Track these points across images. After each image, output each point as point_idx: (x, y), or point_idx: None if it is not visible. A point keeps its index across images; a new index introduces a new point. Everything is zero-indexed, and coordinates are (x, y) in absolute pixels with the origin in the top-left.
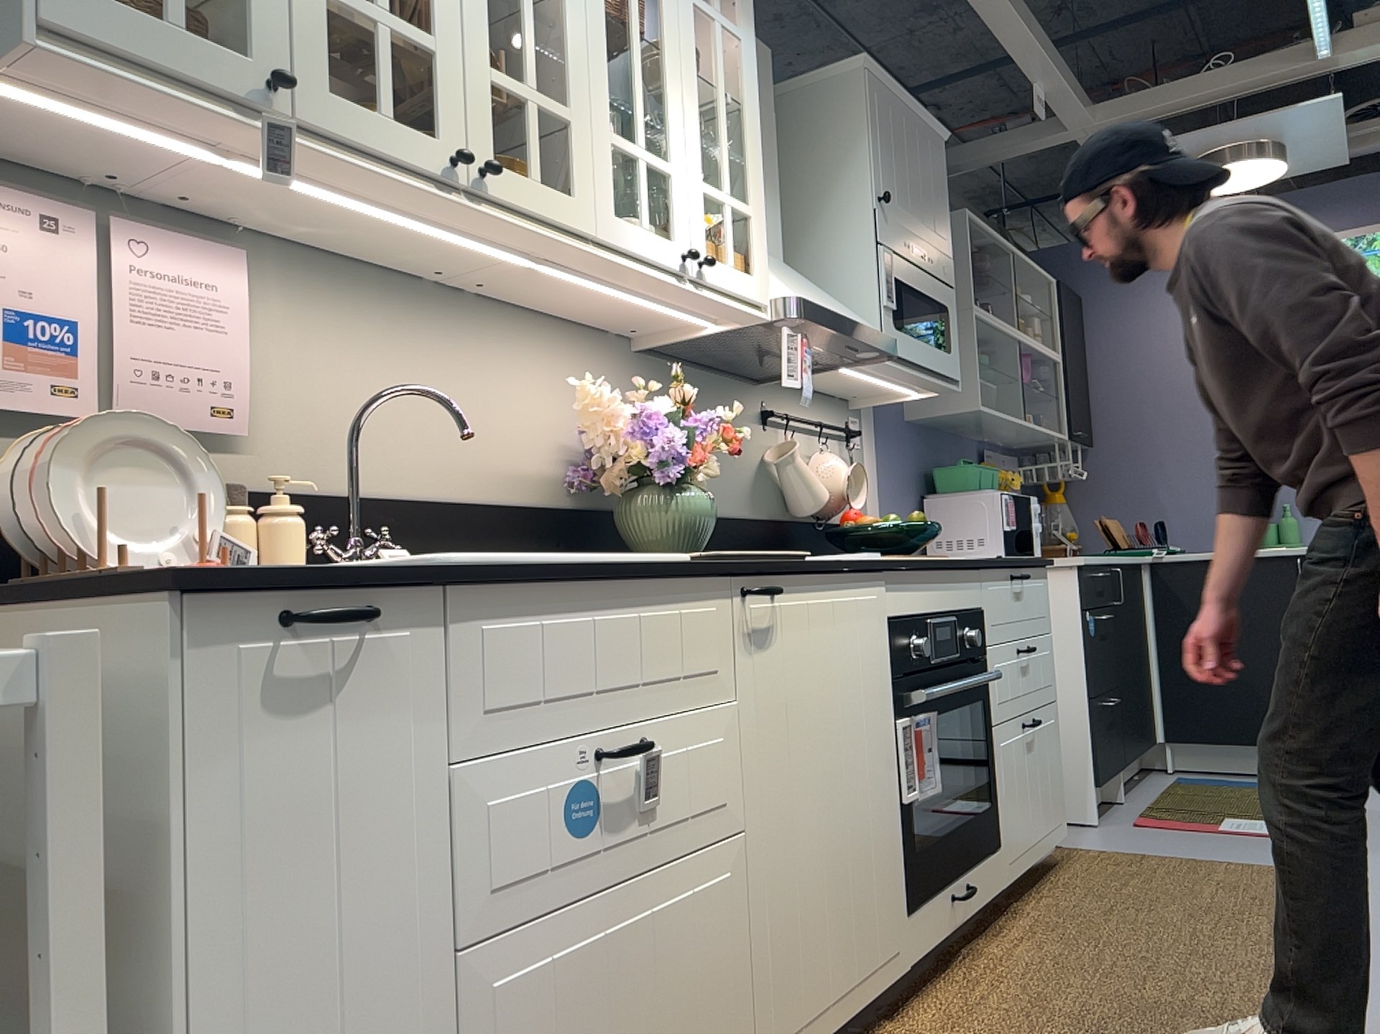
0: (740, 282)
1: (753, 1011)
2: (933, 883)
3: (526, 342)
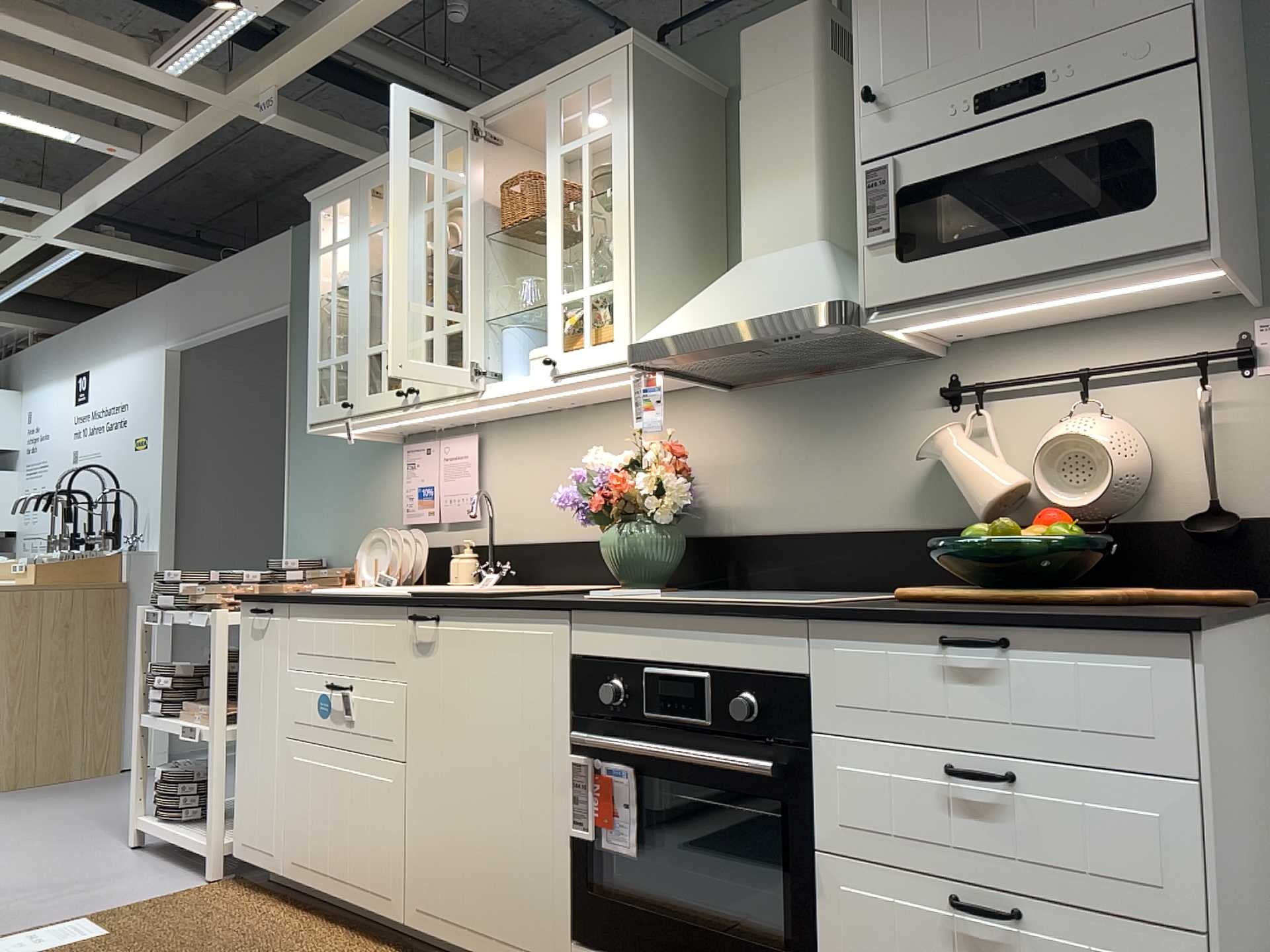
0: (592, 355)
1: (403, 873)
2: (621, 946)
3: (624, 422)
